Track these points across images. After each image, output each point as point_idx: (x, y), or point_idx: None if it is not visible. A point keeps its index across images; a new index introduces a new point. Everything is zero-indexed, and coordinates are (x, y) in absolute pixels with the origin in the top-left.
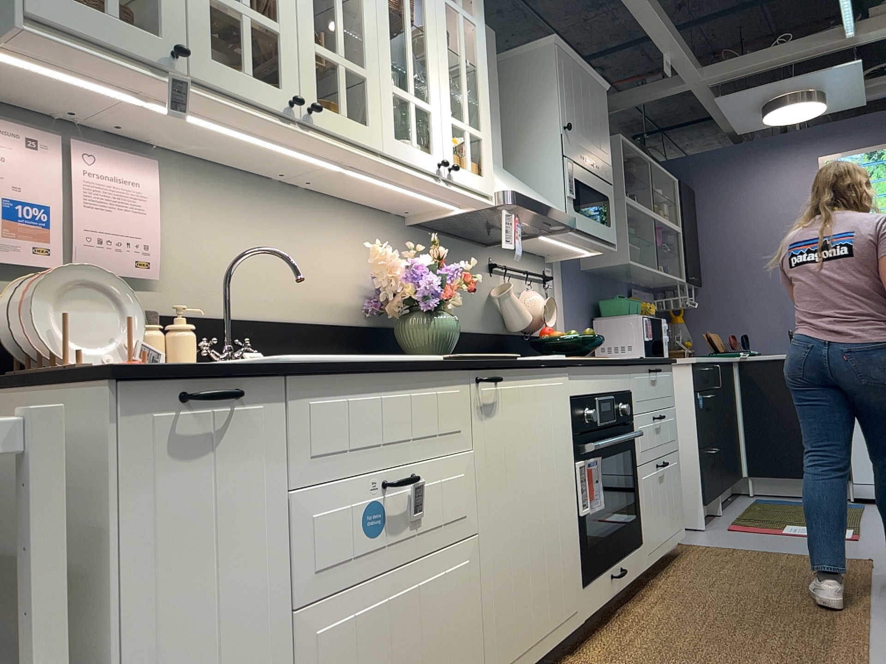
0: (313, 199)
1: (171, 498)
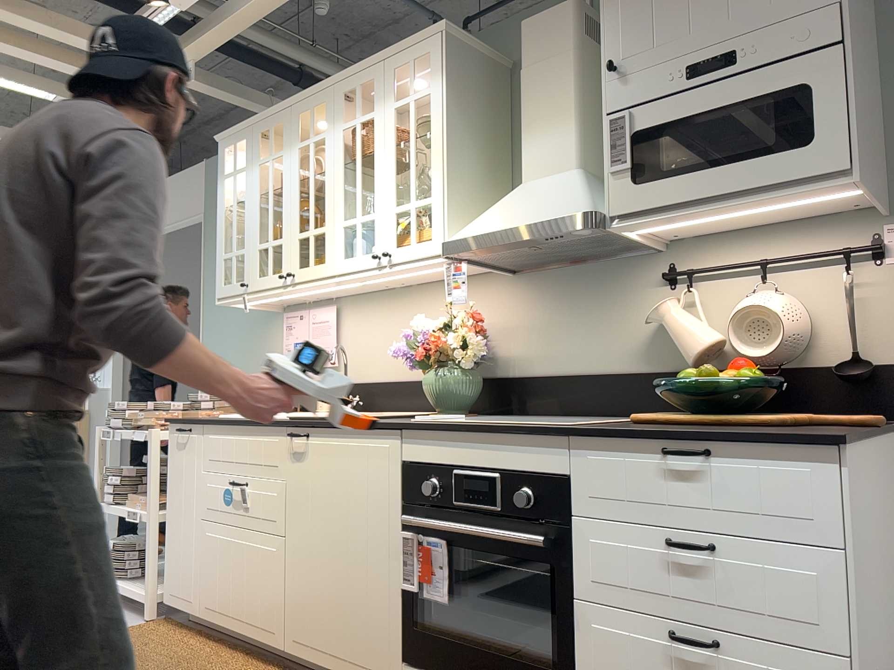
0: (421, 288)
1: (177, 461)
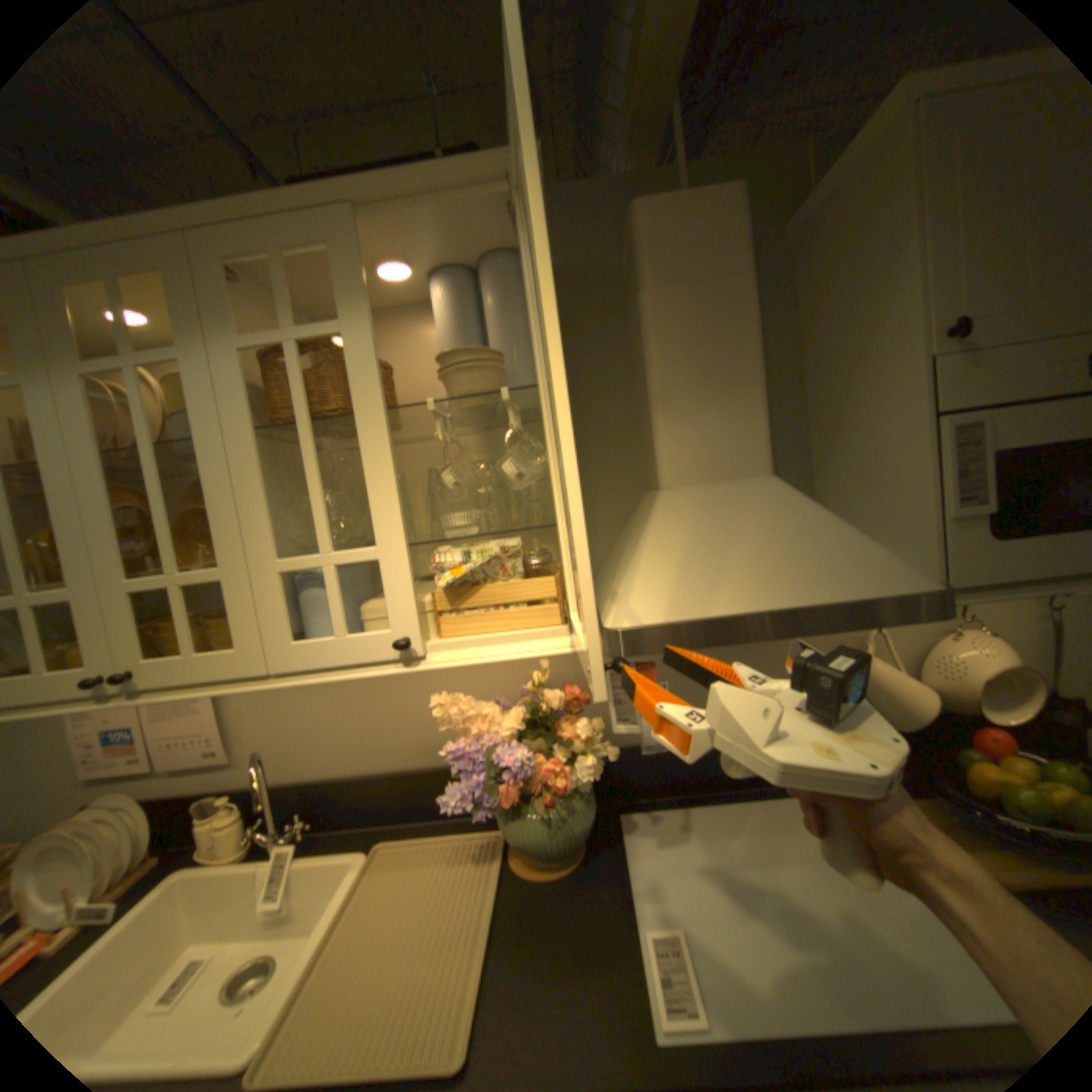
0: None
1: None
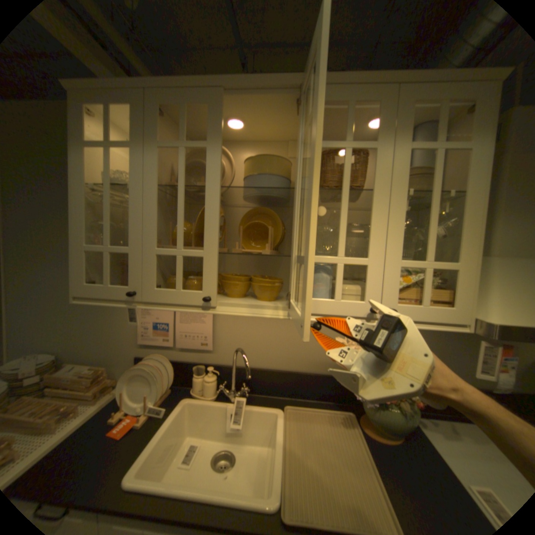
0: None
1: None
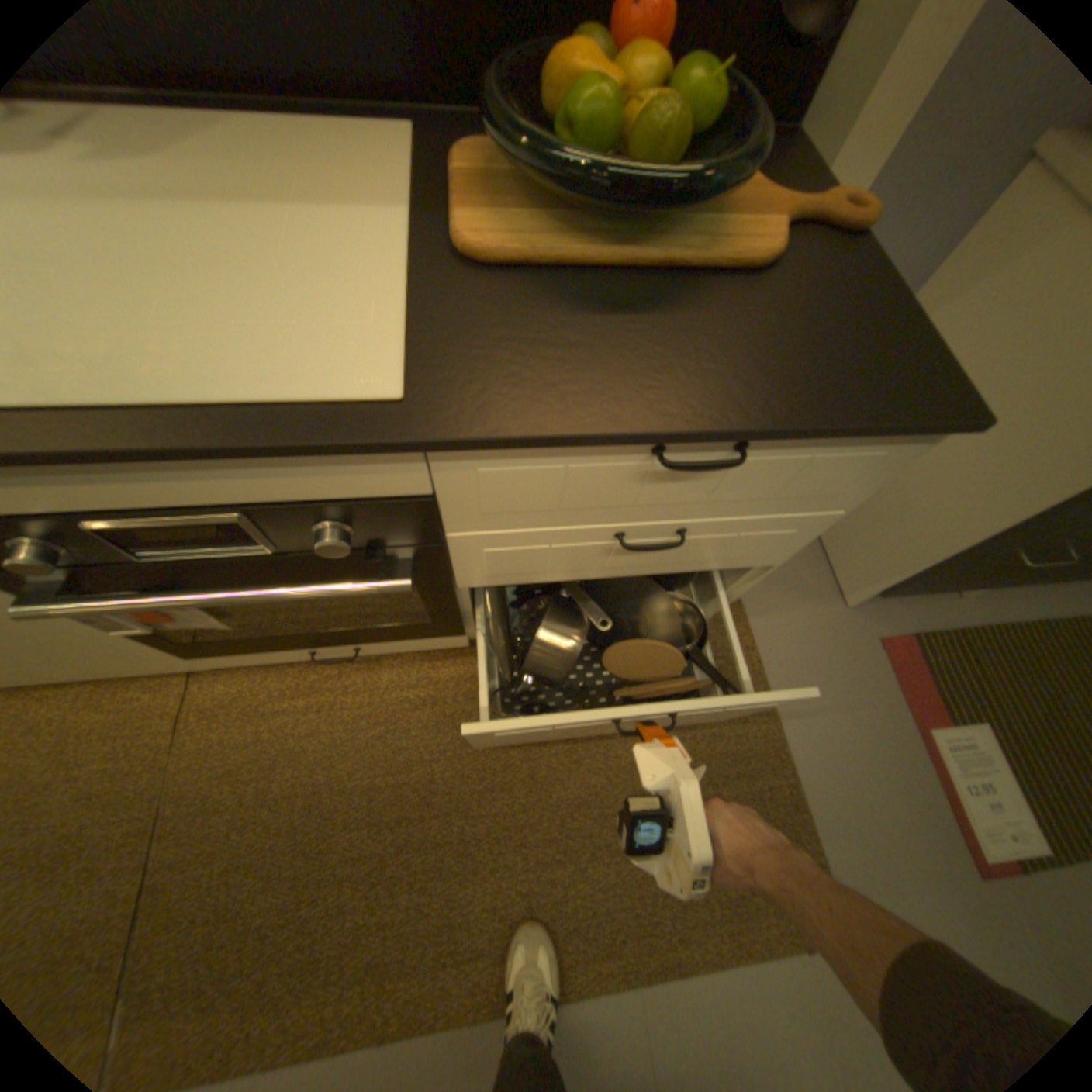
0: None
1: None
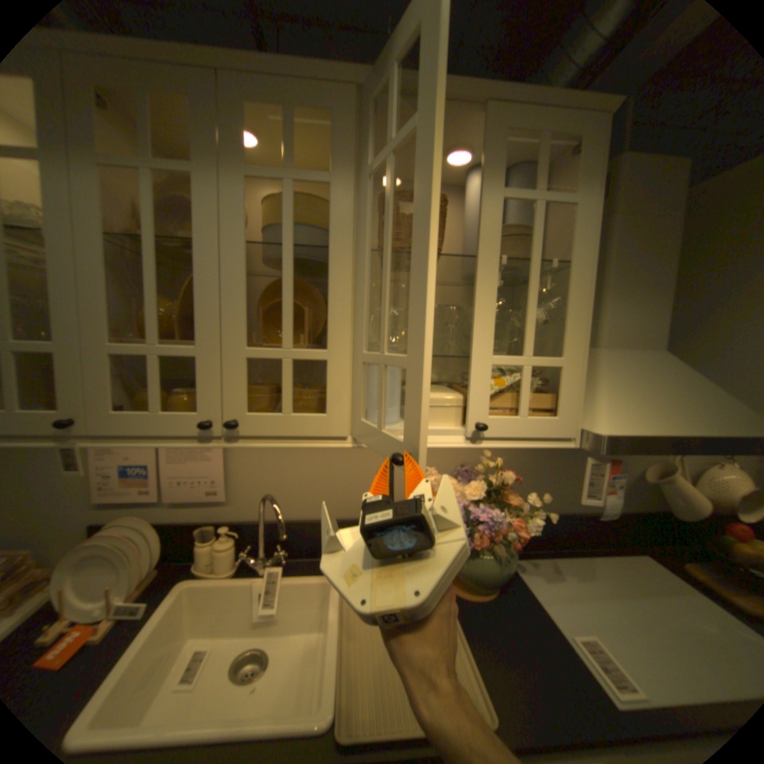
0: None
1: None
